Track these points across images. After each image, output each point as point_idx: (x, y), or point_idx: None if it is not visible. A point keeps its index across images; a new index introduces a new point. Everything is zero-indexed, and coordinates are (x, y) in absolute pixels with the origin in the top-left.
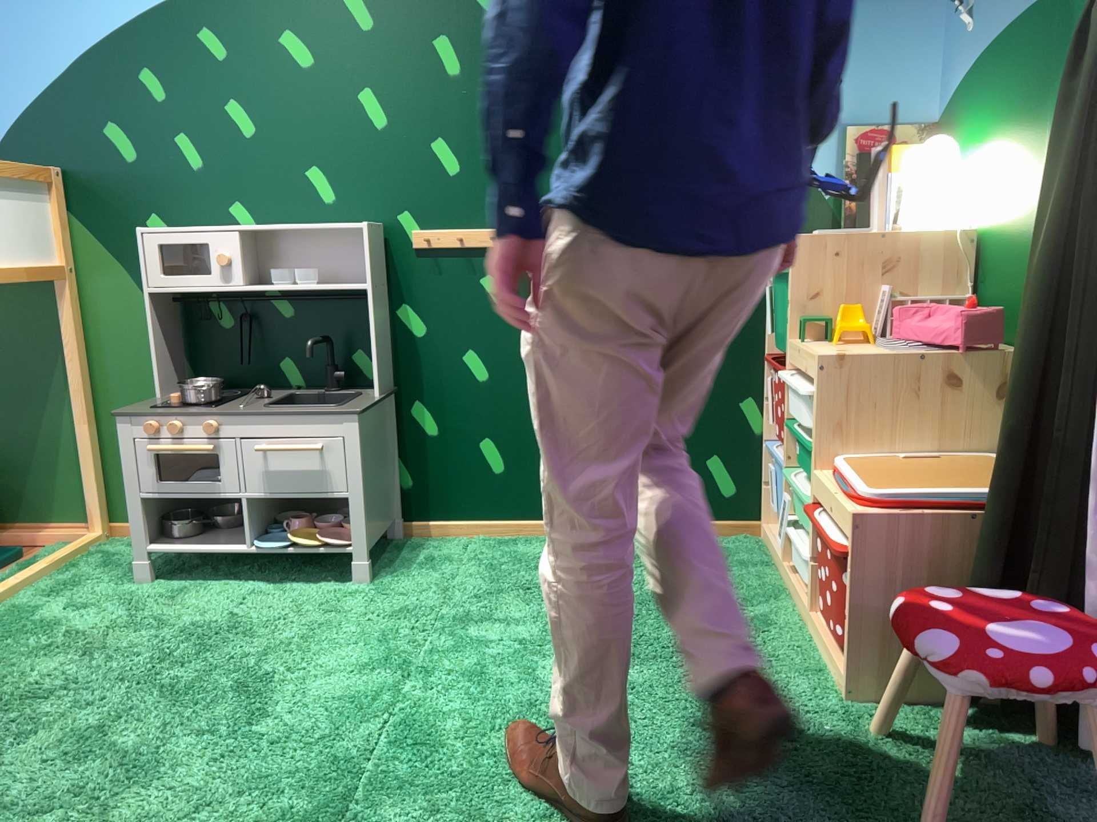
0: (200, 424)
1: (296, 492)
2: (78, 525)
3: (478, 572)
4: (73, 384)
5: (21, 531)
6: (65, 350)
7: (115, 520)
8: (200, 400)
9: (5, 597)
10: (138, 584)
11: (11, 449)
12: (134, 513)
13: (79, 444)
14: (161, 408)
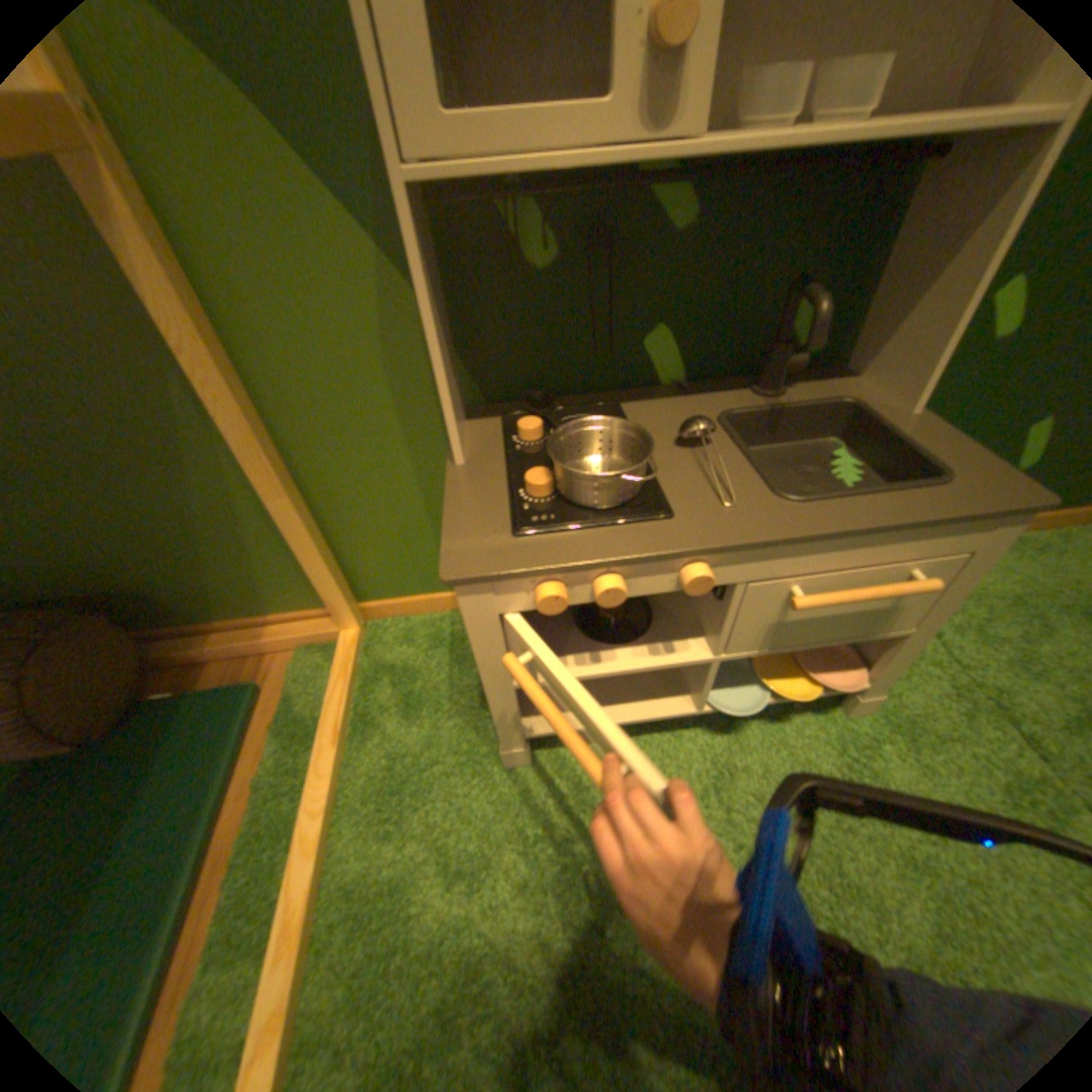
0: (672, 573)
1: (825, 641)
2: (313, 617)
3: (978, 648)
4: (233, 432)
5: (229, 641)
6: (175, 353)
7: (366, 601)
8: (627, 498)
9: (317, 866)
10: (516, 773)
11: (151, 540)
12: (505, 708)
13: (273, 518)
14: (531, 524)
